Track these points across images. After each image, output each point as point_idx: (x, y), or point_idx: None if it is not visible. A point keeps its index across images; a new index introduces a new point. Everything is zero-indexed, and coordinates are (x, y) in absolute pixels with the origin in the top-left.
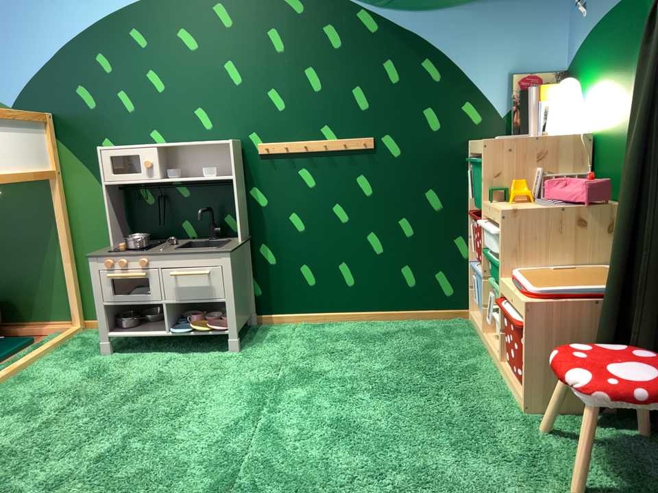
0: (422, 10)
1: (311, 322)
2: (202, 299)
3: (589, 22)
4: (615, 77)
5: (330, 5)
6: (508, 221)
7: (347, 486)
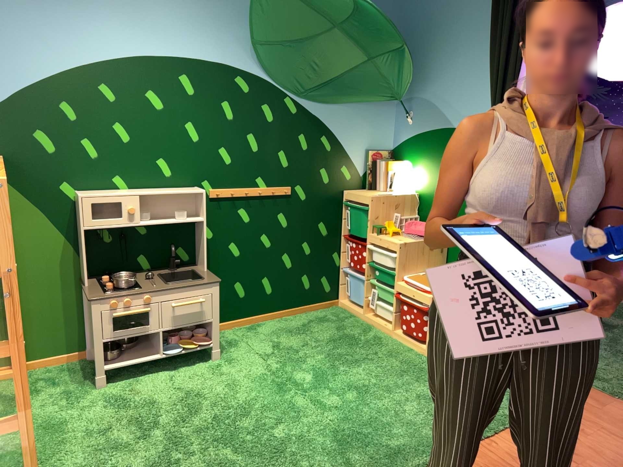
0: (323, 106)
1: (241, 323)
2: (197, 320)
3: (412, 131)
4: (434, 168)
5: (268, 93)
6: (400, 249)
7: (391, 409)
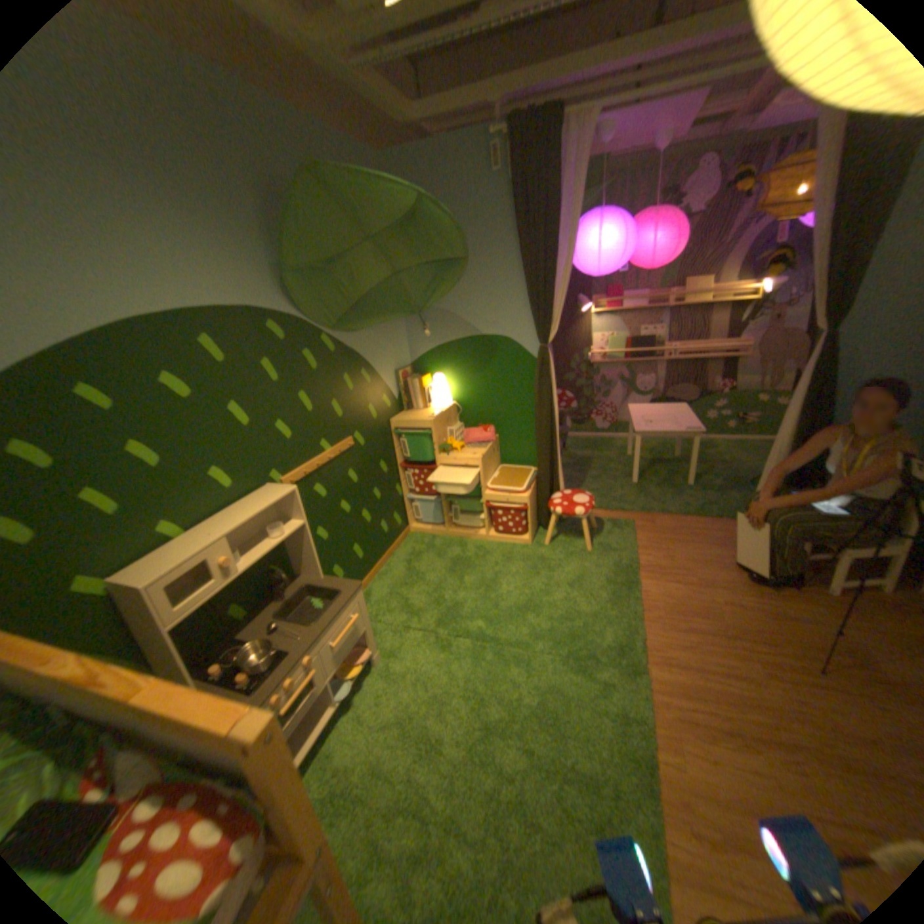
0: (354, 333)
1: None
2: (351, 644)
3: (435, 341)
4: (471, 375)
5: (302, 331)
6: (482, 463)
7: (574, 614)
